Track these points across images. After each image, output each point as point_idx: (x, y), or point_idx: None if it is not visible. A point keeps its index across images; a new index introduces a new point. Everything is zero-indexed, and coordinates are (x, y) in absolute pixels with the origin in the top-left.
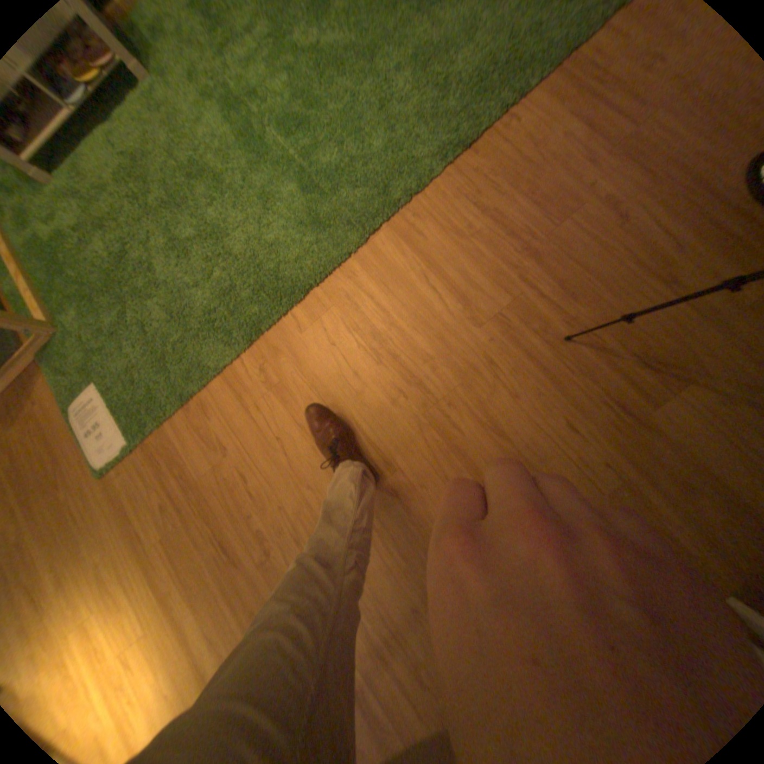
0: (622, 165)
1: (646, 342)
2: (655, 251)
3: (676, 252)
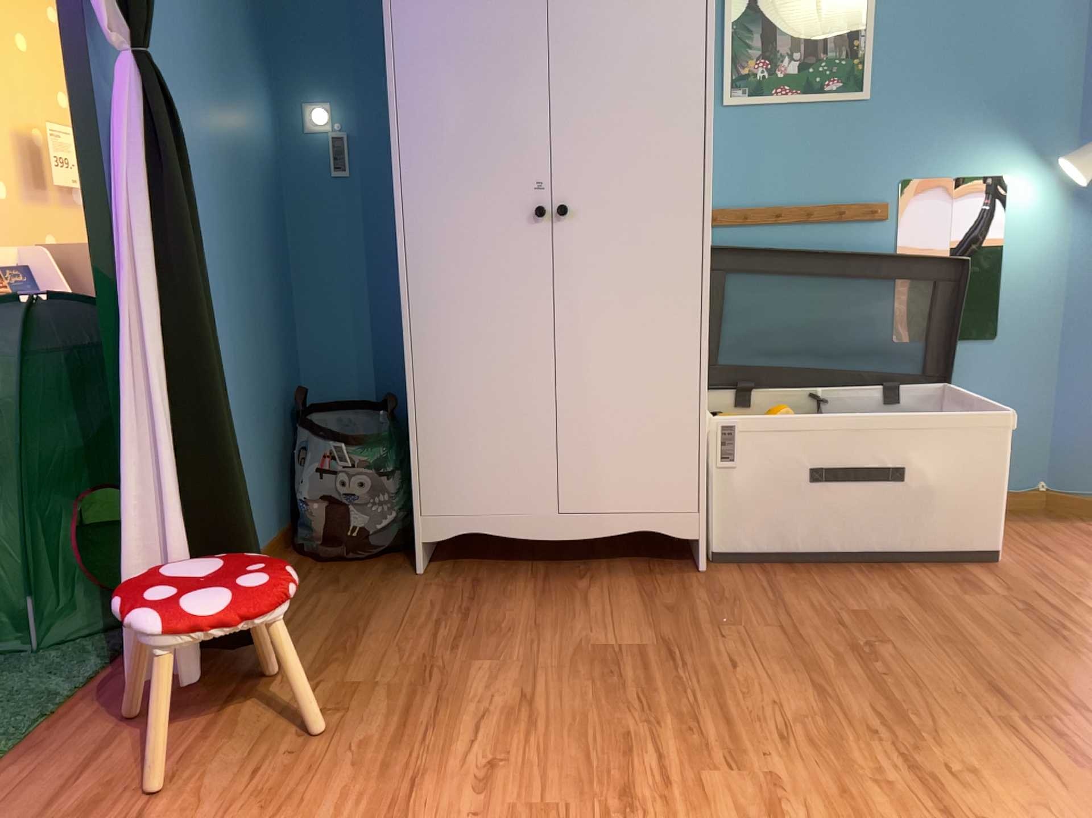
0: (403, 817)
1: (590, 682)
2: (492, 729)
3: (477, 718)
